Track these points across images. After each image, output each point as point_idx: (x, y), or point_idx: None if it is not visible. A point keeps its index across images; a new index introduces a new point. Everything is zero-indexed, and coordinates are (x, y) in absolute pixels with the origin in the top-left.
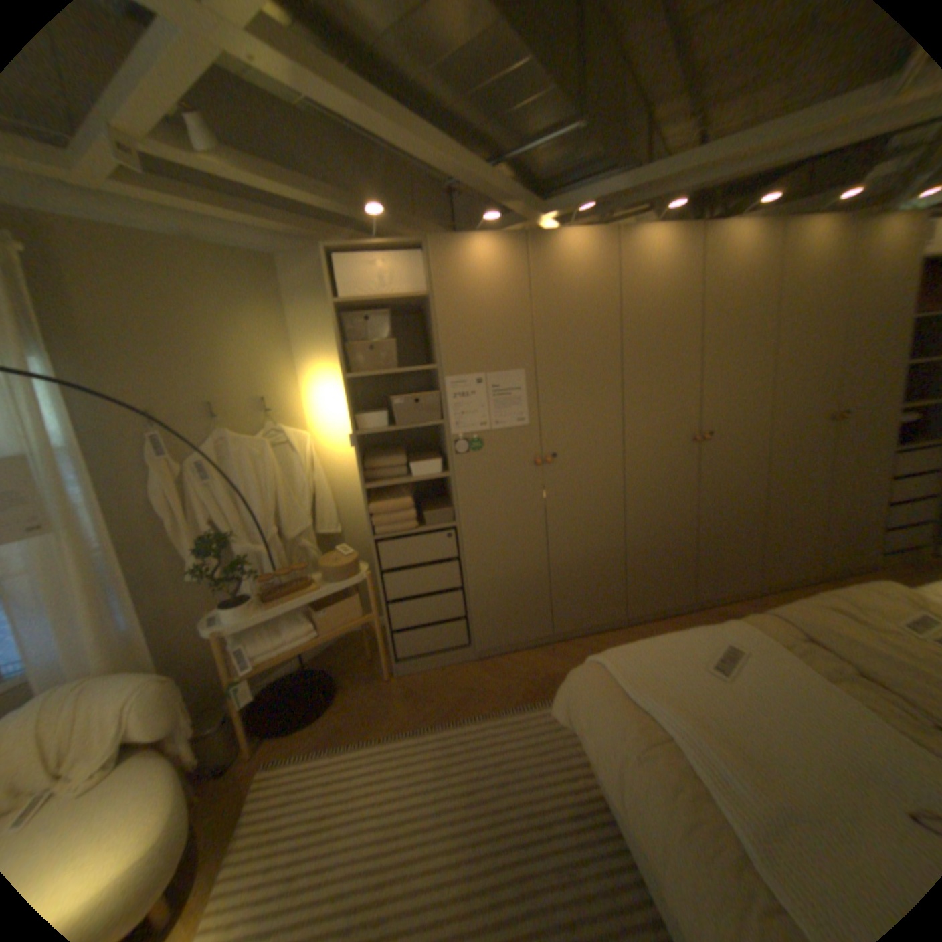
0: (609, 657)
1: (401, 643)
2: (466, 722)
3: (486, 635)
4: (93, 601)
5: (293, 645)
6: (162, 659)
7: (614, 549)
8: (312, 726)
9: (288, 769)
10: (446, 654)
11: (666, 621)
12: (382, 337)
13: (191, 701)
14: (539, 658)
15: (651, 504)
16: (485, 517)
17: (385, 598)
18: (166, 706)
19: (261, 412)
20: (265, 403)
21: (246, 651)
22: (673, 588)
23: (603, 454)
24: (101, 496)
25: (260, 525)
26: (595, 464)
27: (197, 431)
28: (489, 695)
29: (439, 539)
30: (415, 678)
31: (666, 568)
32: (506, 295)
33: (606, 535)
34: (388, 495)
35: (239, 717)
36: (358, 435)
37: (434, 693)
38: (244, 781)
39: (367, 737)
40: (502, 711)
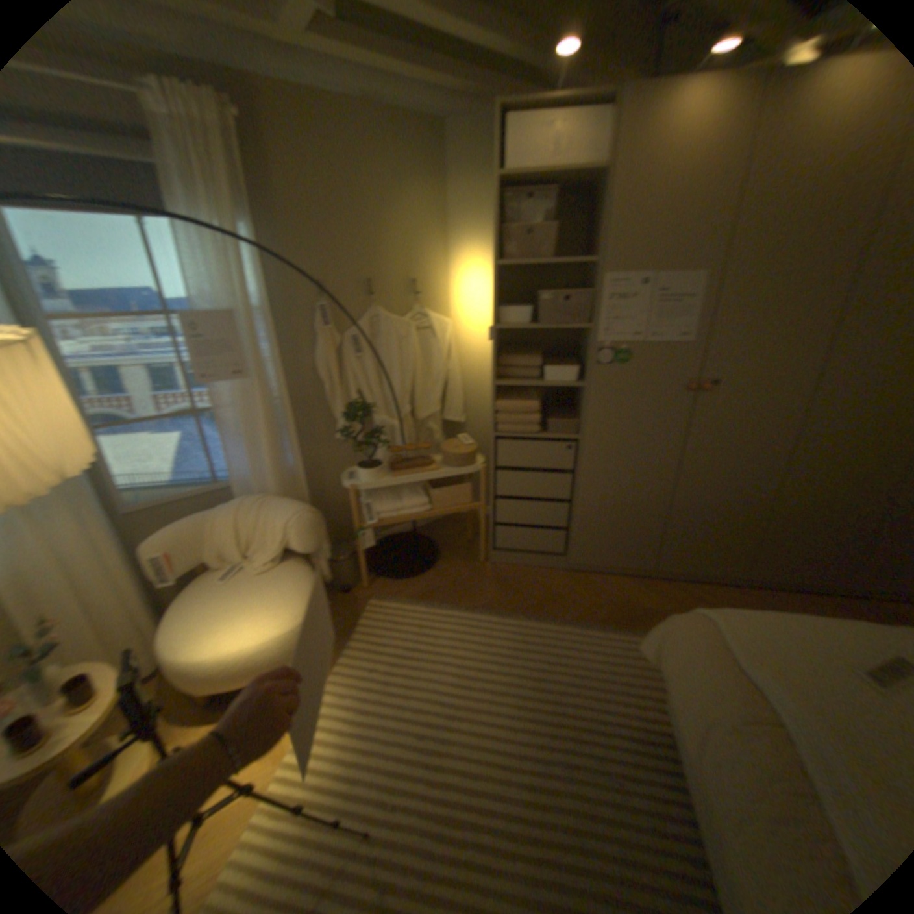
0: (725, 617)
1: (502, 534)
2: (549, 620)
3: (584, 550)
4: (274, 438)
5: (412, 511)
6: (317, 494)
7: (760, 503)
8: (418, 578)
9: (396, 604)
10: (541, 556)
11: (801, 596)
12: (544, 219)
13: (333, 531)
14: (635, 588)
15: (832, 462)
16: (614, 437)
17: (495, 492)
18: (316, 531)
19: (412, 294)
20: (417, 285)
21: (376, 505)
22: (824, 564)
23: (785, 391)
24: (284, 354)
25: (399, 402)
26: (769, 401)
27: (358, 306)
28: (576, 605)
29: (559, 448)
30: (509, 568)
31: (823, 540)
32: (712, 167)
33: (755, 485)
34: (516, 394)
35: (365, 553)
36: (499, 328)
37: (523, 586)
38: (363, 601)
39: (460, 602)
40: (585, 622)
